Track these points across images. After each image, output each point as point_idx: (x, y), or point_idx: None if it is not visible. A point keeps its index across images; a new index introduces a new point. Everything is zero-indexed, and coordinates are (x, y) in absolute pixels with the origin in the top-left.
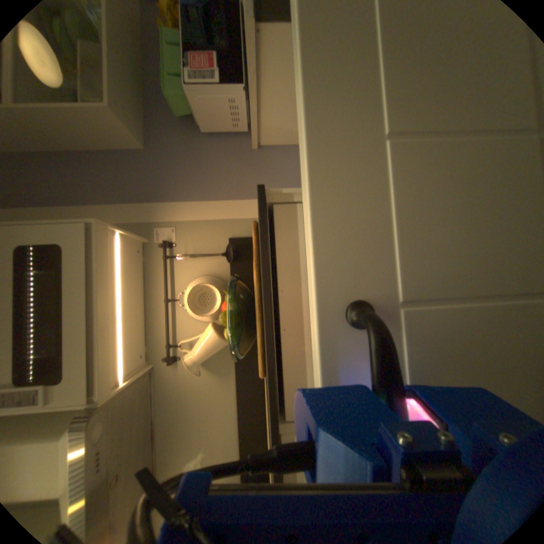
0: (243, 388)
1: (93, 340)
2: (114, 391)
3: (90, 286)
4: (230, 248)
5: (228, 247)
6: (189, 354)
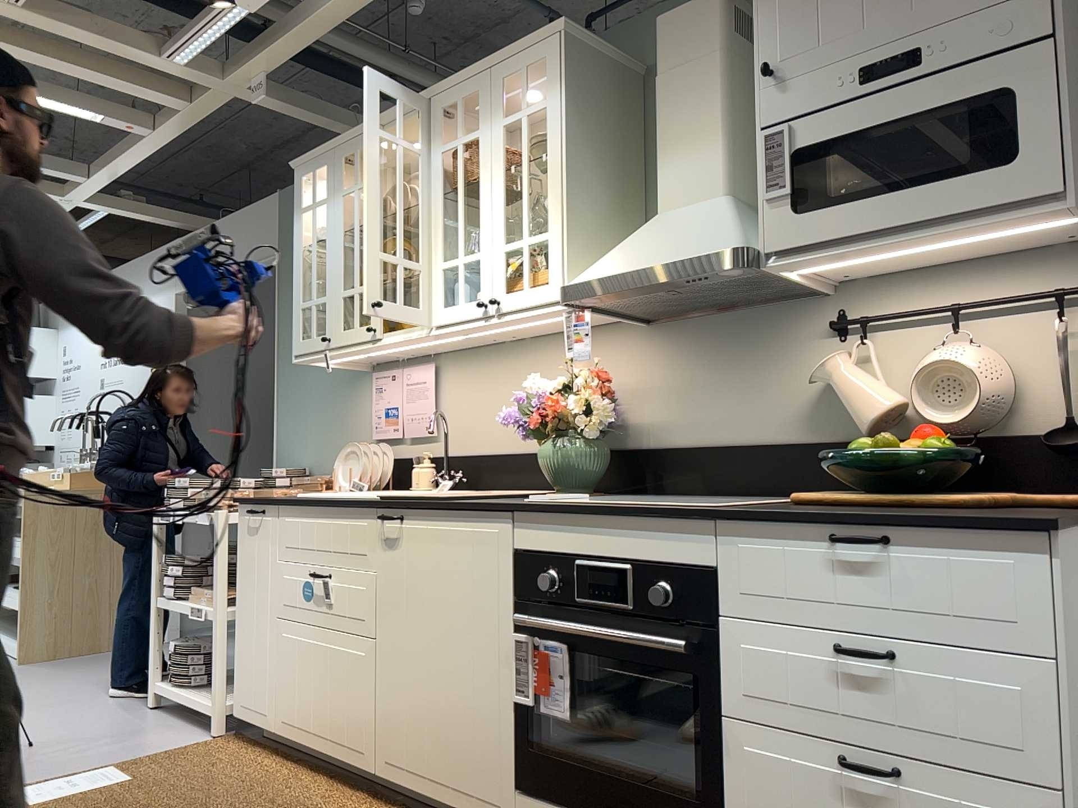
0: (785, 460)
1: (849, 249)
2: (780, 274)
3: (935, 228)
4: (1074, 442)
5: (1077, 438)
6: (845, 362)
